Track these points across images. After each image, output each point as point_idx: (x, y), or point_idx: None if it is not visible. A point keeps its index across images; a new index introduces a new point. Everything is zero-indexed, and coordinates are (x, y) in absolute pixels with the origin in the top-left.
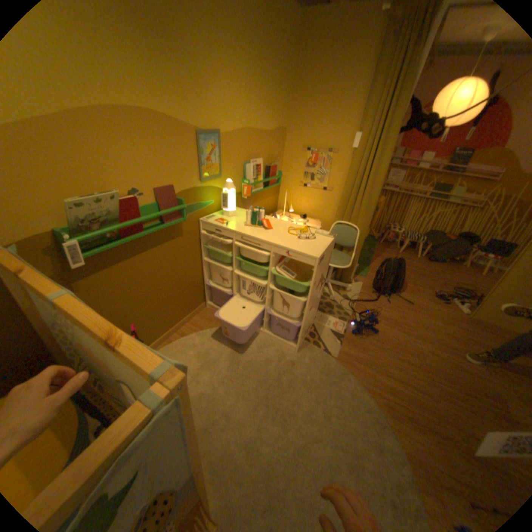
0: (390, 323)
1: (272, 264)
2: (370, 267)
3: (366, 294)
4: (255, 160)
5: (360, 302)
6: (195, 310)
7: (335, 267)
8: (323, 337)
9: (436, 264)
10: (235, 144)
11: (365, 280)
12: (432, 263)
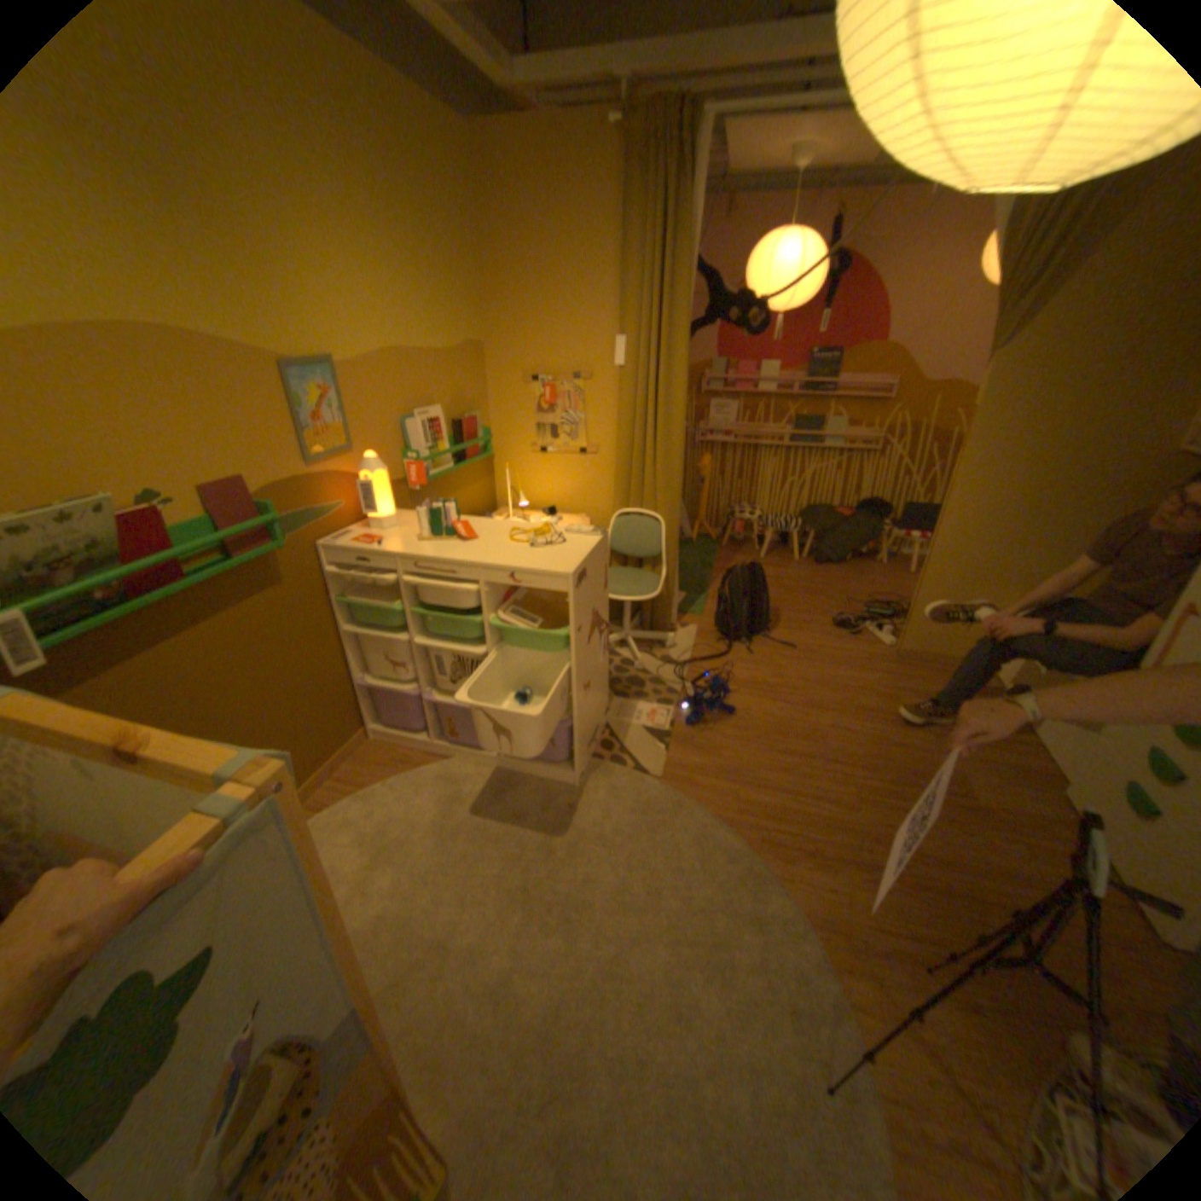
0: (756, 690)
1: (489, 608)
2: (707, 595)
3: (704, 646)
4: (424, 410)
5: (695, 664)
6: (342, 750)
7: (629, 601)
8: (629, 744)
9: (829, 568)
10: (373, 381)
11: (701, 620)
12: (822, 567)
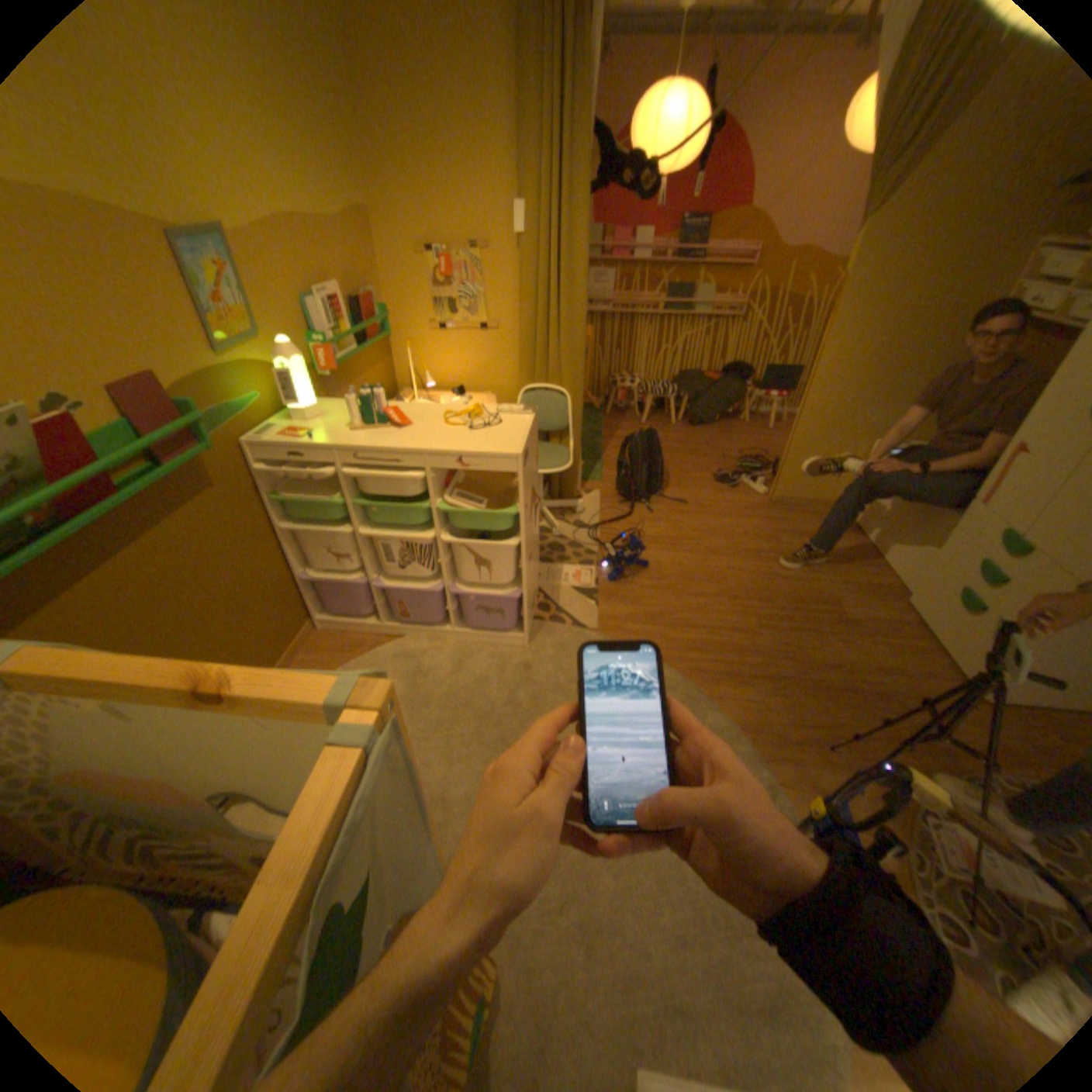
0: (661, 544)
1: (435, 493)
2: (602, 462)
3: (609, 509)
4: (322, 286)
5: (605, 526)
6: (294, 643)
7: (546, 474)
8: (562, 604)
9: (702, 429)
10: (266, 253)
11: (601, 485)
12: (696, 429)
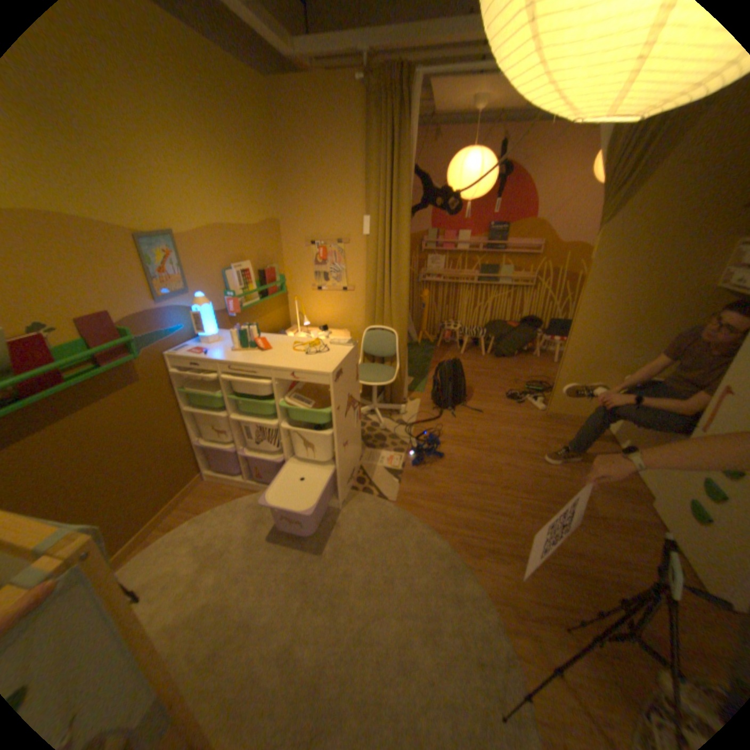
0: (458, 441)
1: (280, 394)
2: (427, 378)
3: (425, 412)
4: (239, 263)
5: (419, 424)
6: (185, 488)
7: (375, 385)
8: (375, 479)
9: (504, 360)
10: (202, 245)
11: (423, 395)
12: (500, 359)
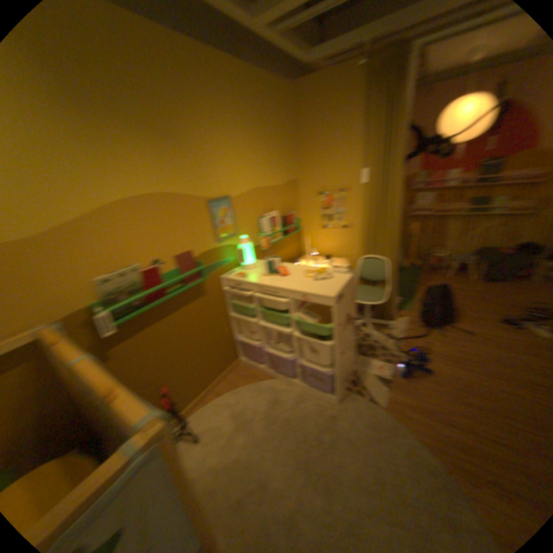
0: (446, 360)
1: (291, 310)
2: (414, 299)
3: (412, 329)
4: (267, 213)
5: (406, 339)
6: (227, 368)
7: (367, 304)
8: (366, 384)
9: (496, 284)
10: (244, 203)
11: (410, 313)
12: (491, 284)
